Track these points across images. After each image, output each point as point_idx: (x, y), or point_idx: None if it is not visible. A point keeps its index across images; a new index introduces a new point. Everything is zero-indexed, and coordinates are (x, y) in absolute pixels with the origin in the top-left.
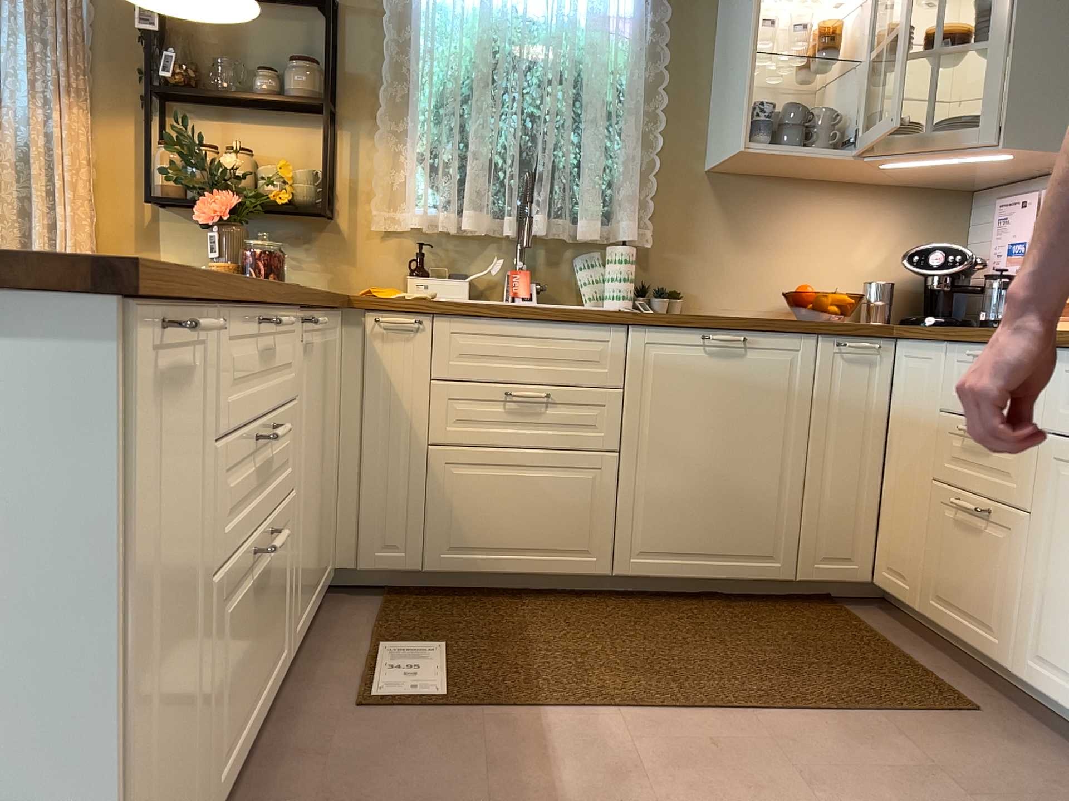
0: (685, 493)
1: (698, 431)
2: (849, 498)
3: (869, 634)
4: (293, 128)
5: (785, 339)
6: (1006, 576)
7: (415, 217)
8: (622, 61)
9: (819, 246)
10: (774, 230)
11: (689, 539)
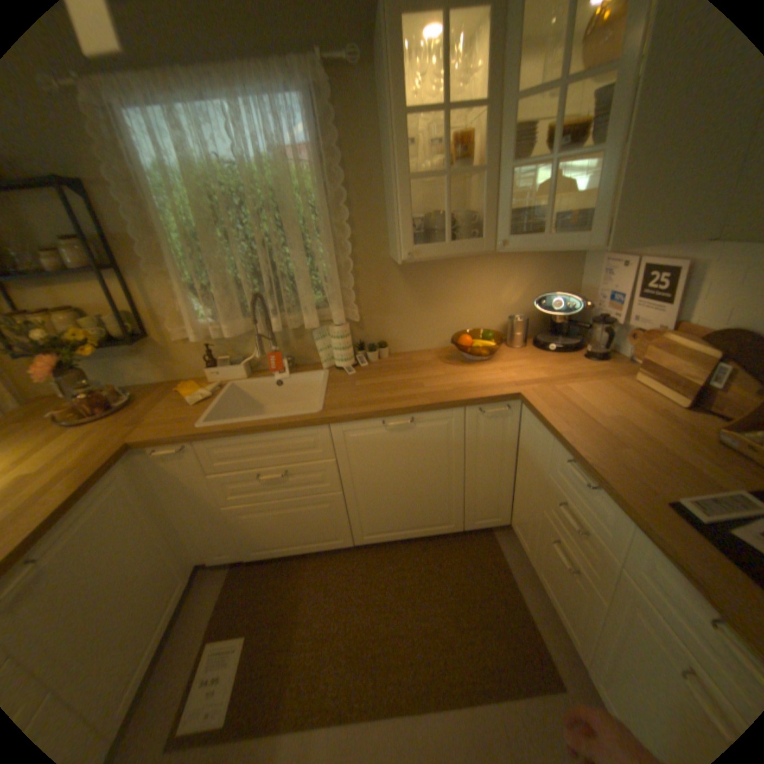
0: (388, 504)
1: (389, 473)
2: (493, 490)
3: (505, 575)
4: (93, 281)
5: (441, 413)
6: (587, 619)
7: (191, 335)
8: (308, 185)
9: (476, 295)
10: (444, 290)
11: (395, 524)
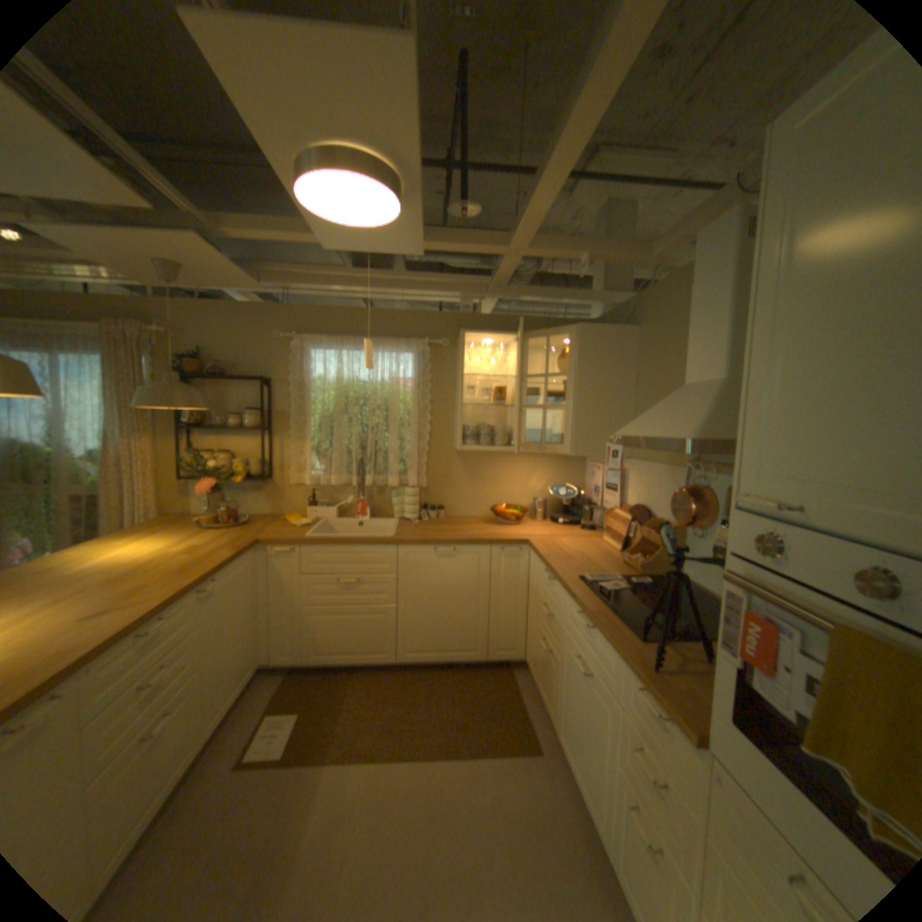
0: (429, 622)
1: (434, 592)
2: (511, 621)
3: (515, 694)
4: (250, 437)
5: (474, 548)
6: (556, 686)
7: (308, 480)
8: (408, 400)
9: (511, 481)
10: (489, 474)
11: (433, 644)
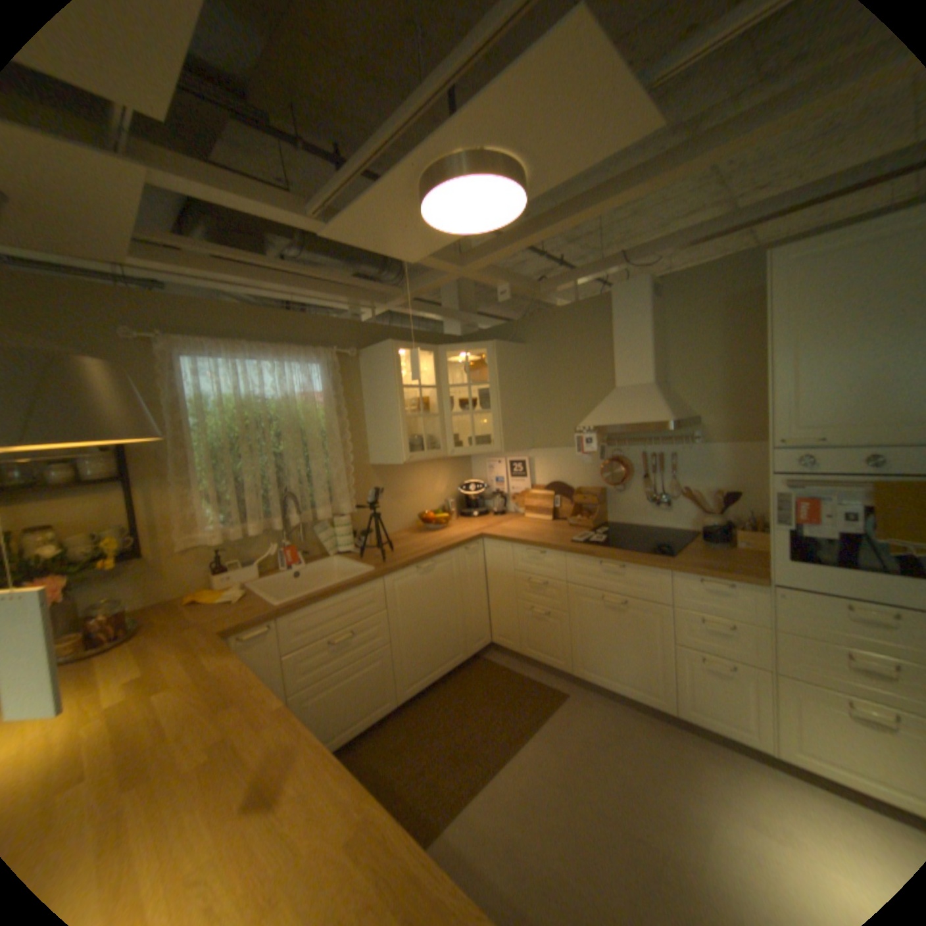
0: (420, 647)
1: (420, 615)
2: (478, 613)
3: (505, 672)
4: (80, 500)
5: (446, 555)
6: (561, 638)
7: (212, 541)
8: (320, 419)
9: (421, 489)
10: (403, 487)
11: (426, 668)
